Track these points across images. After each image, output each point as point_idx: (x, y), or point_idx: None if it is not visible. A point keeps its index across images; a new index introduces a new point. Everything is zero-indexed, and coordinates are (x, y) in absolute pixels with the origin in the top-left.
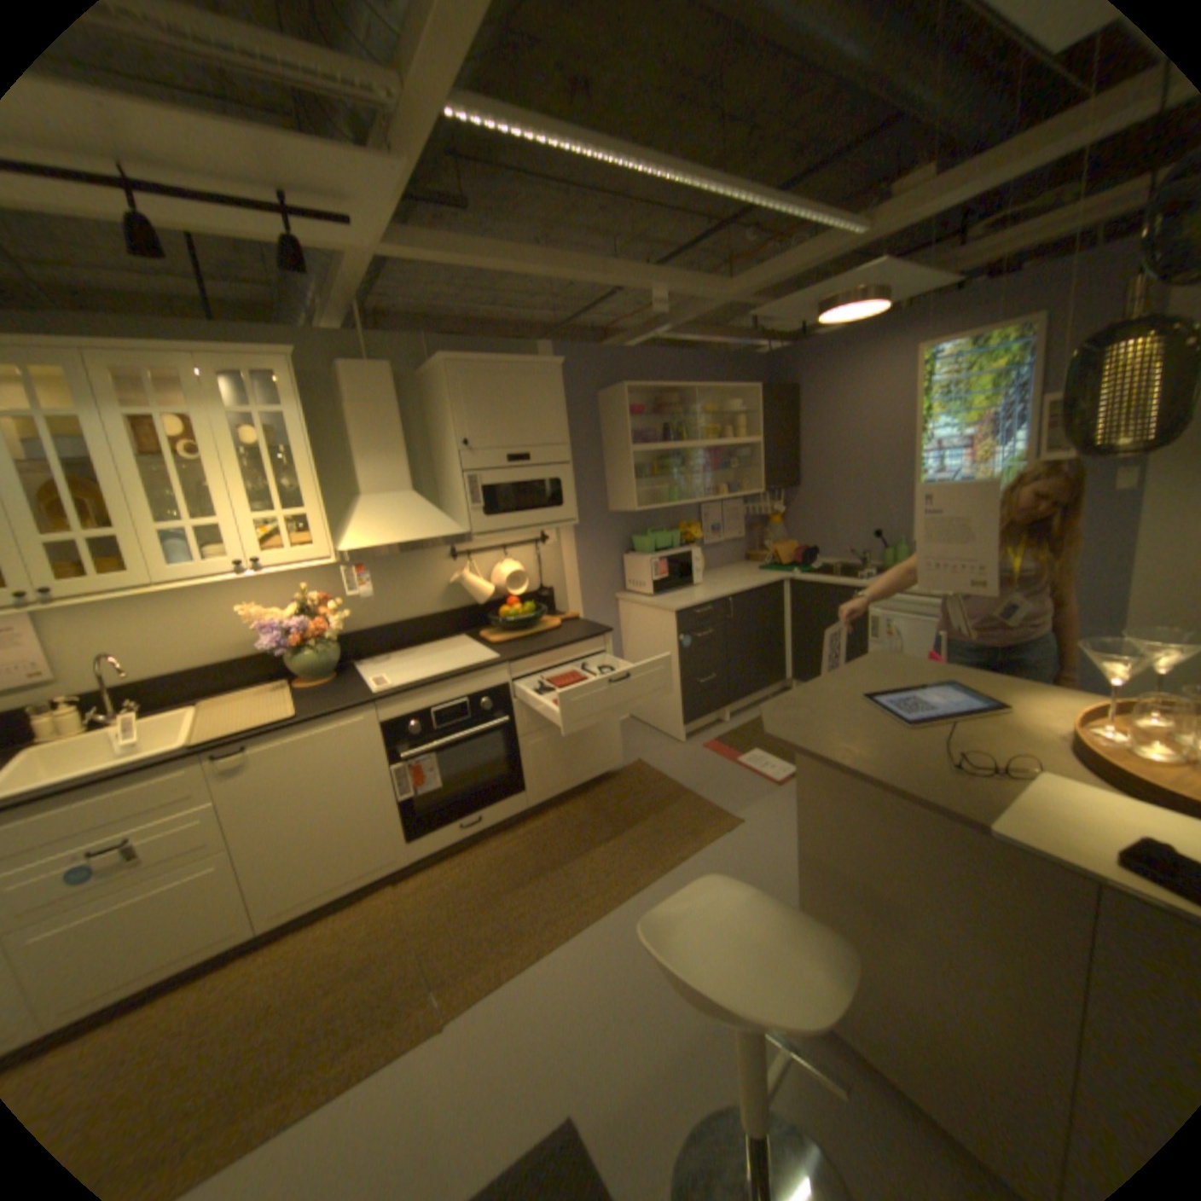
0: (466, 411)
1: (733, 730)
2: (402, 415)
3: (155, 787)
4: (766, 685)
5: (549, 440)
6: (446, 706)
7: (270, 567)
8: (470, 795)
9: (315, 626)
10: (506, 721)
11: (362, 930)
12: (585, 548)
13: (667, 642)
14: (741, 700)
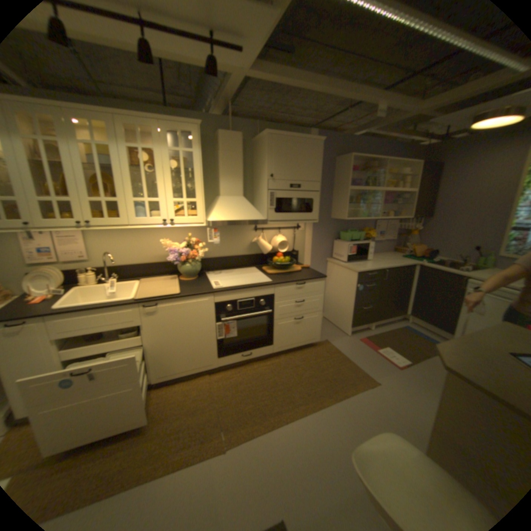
0: (275, 160)
1: (376, 335)
2: (243, 159)
3: (121, 314)
4: (396, 315)
5: (311, 178)
6: (245, 300)
7: (178, 224)
8: (249, 342)
9: (193, 253)
10: (270, 311)
11: (195, 393)
12: (317, 234)
13: (351, 286)
14: (383, 320)
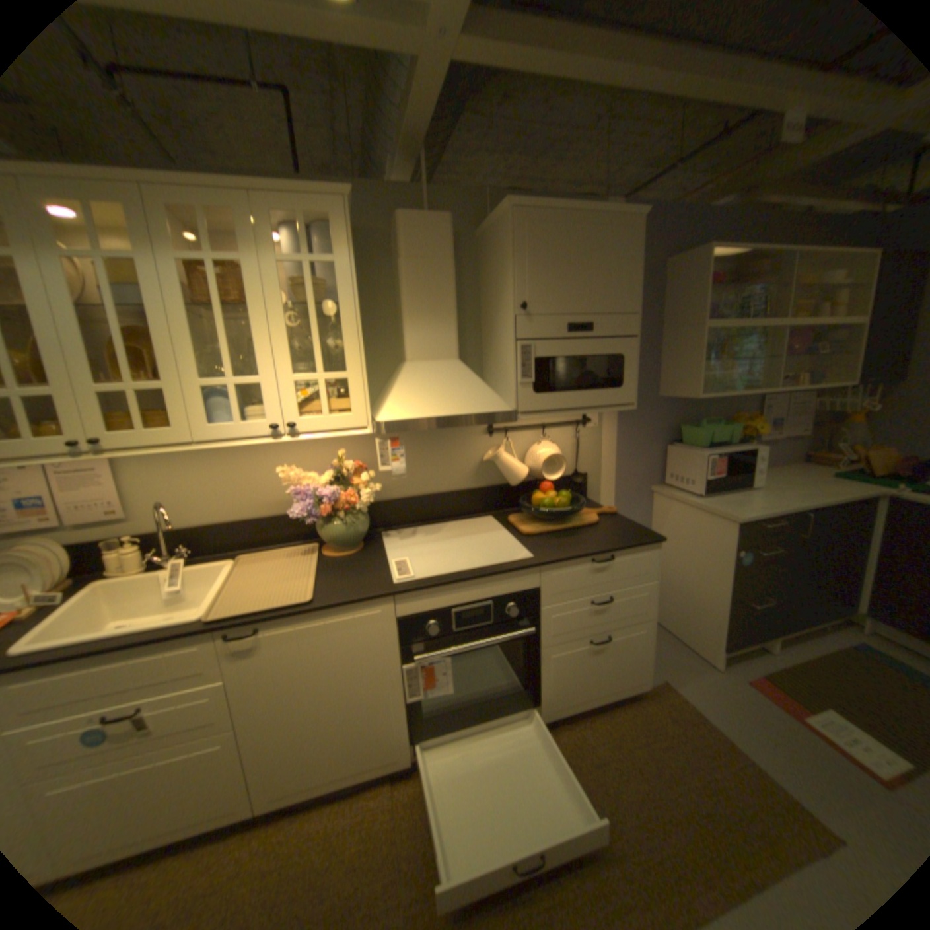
0: (529, 268)
1: (787, 669)
2: (455, 277)
3: (167, 660)
4: (832, 619)
5: (618, 307)
6: (468, 607)
7: (306, 432)
8: (482, 704)
9: (348, 494)
10: (531, 633)
11: (353, 843)
12: (627, 434)
13: (720, 555)
14: (800, 632)
